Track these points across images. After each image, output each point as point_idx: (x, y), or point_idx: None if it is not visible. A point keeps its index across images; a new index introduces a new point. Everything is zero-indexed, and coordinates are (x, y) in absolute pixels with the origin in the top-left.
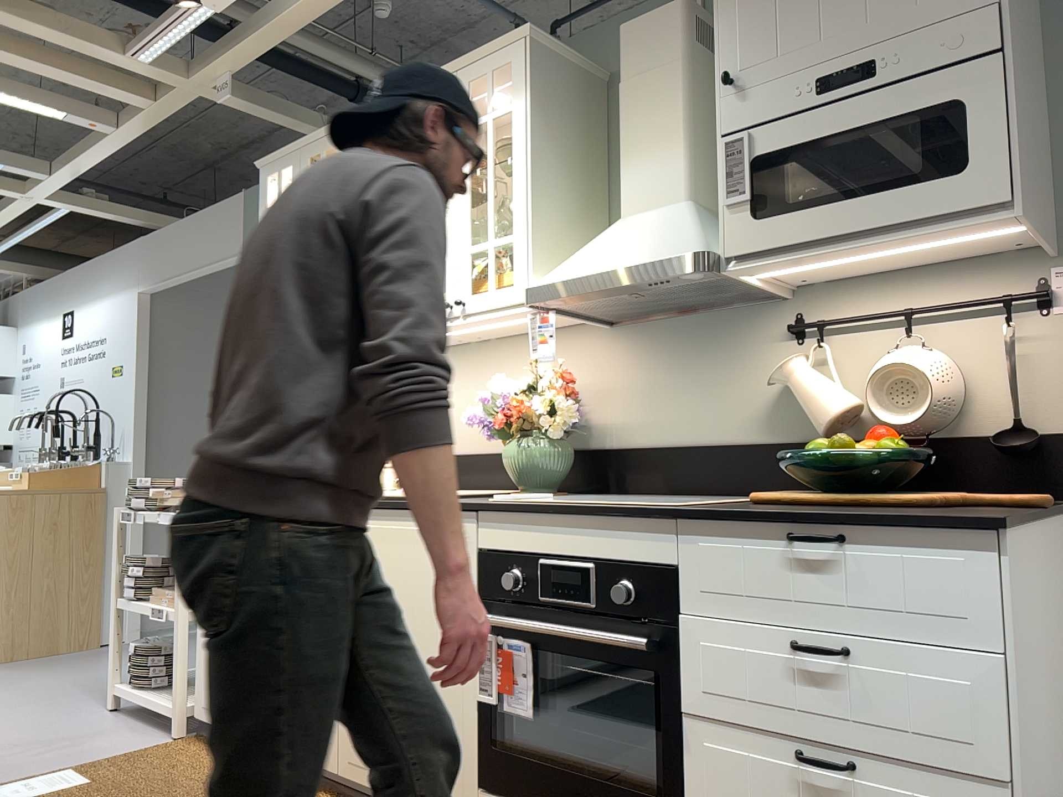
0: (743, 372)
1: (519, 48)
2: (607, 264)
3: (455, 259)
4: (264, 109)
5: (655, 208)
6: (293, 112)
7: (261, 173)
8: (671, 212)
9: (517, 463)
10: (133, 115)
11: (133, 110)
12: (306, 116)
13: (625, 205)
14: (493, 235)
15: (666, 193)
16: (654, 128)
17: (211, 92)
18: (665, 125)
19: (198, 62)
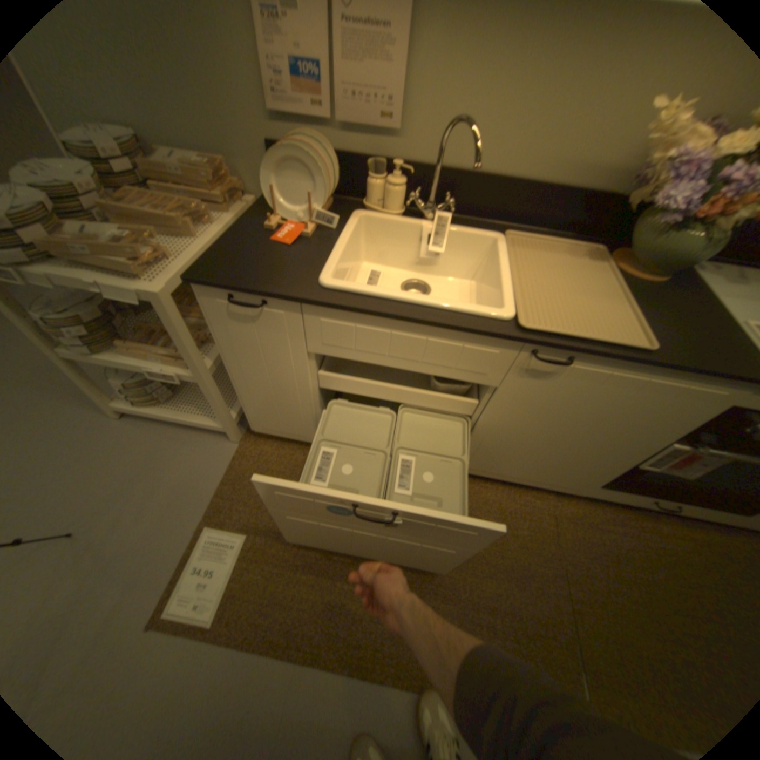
0: None
1: None
2: None
3: None
4: None
5: None
6: None
7: None
8: None
9: (679, 251)
10: None
11: None
12: None
13: None
14: None
15: None
16: None
17: None
18: None
19: None
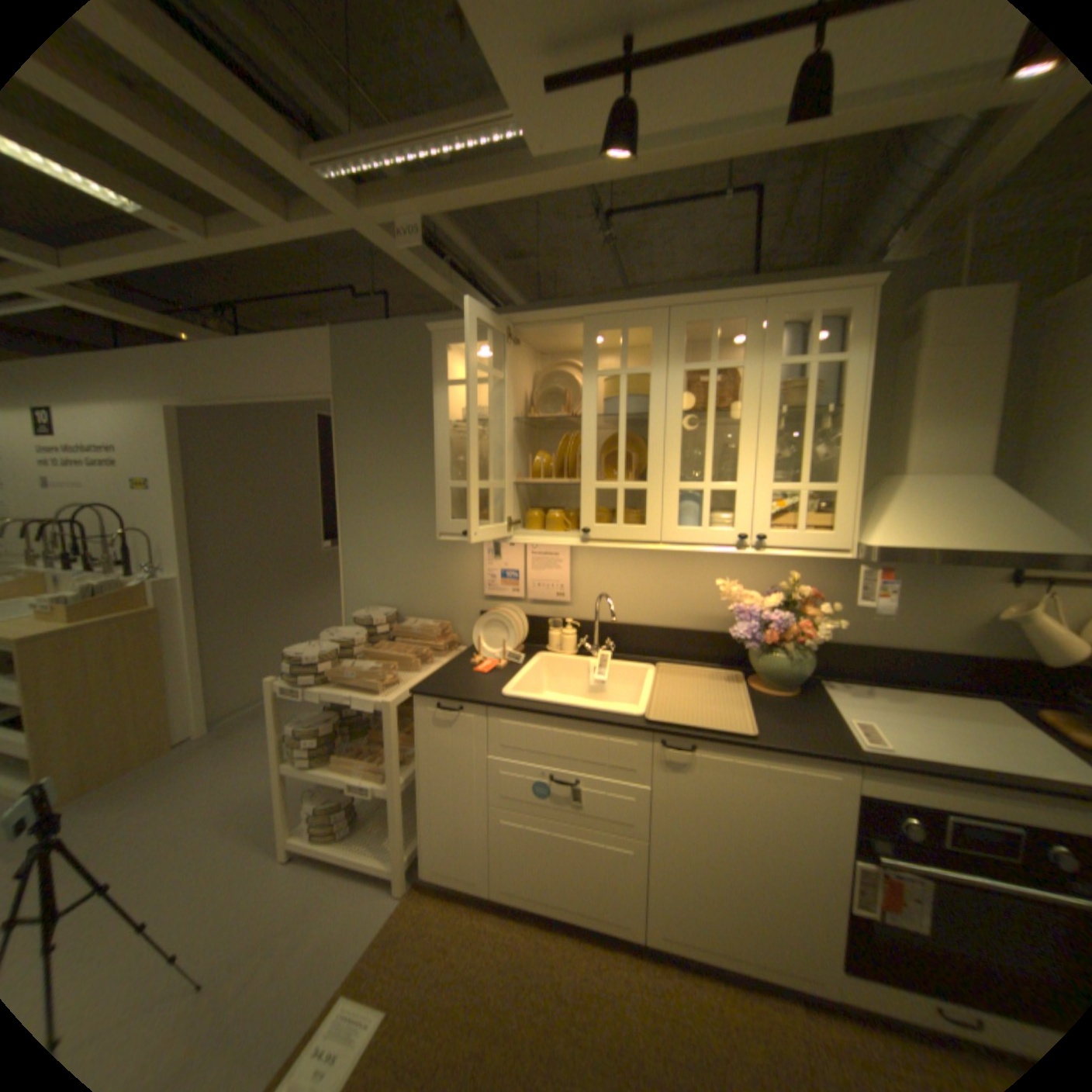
0: (960, 602)
1: (868, 295)
2: (972, 540)
3: (754, 494)
4: (414, 255)
5: (959, 476)
6: (432, 261)
7: (434, 338)
8: (990, 487)
9: (780, 670)
10: (231, 225)
11: (230, 217)
12: (440, 268)
13: (921, 465)
14: (811, 481)
15: (973, 465)
16: (967, 402)
17: (373, 227)
18: (981, 402)
19: (372, 186)
